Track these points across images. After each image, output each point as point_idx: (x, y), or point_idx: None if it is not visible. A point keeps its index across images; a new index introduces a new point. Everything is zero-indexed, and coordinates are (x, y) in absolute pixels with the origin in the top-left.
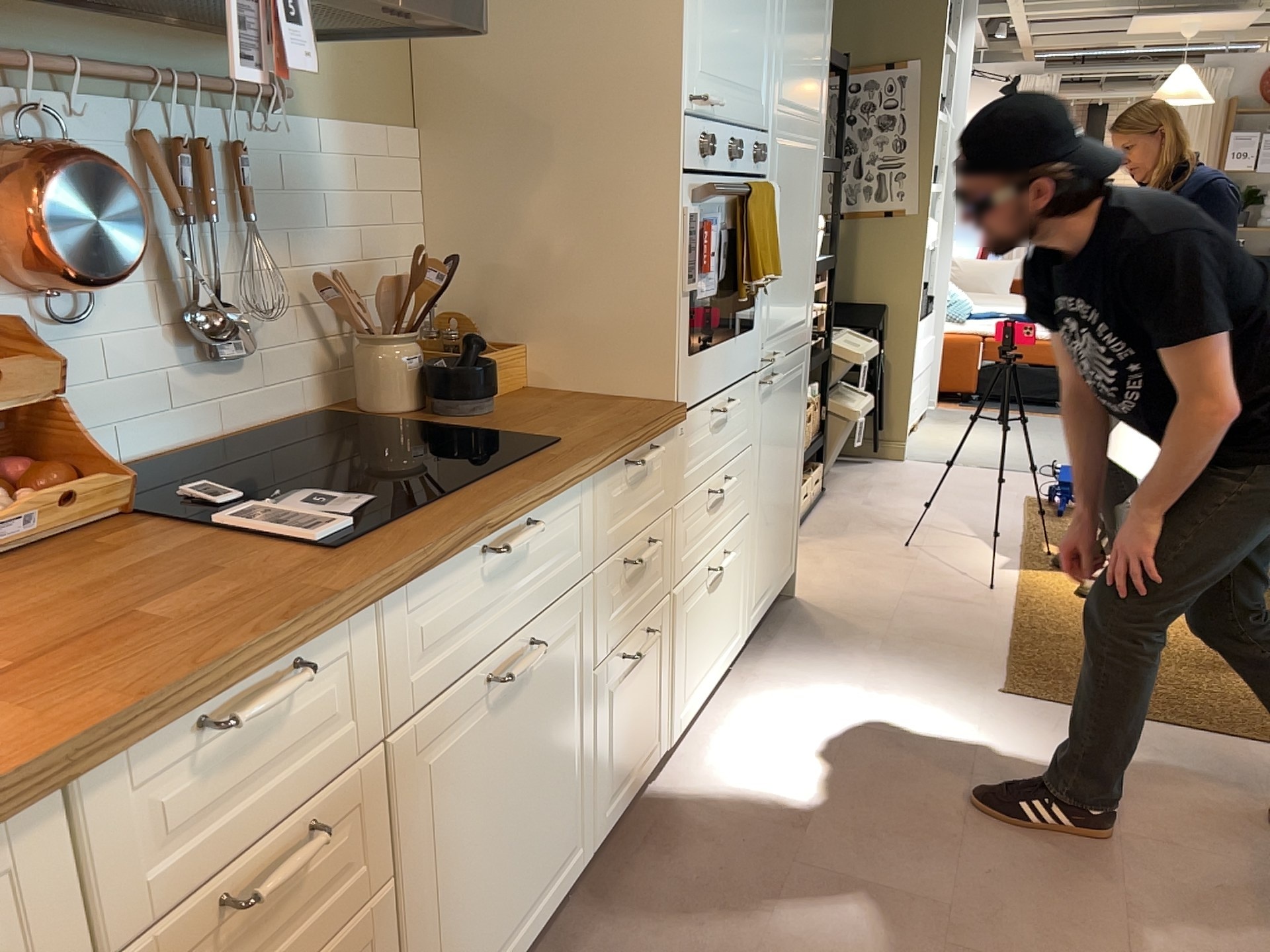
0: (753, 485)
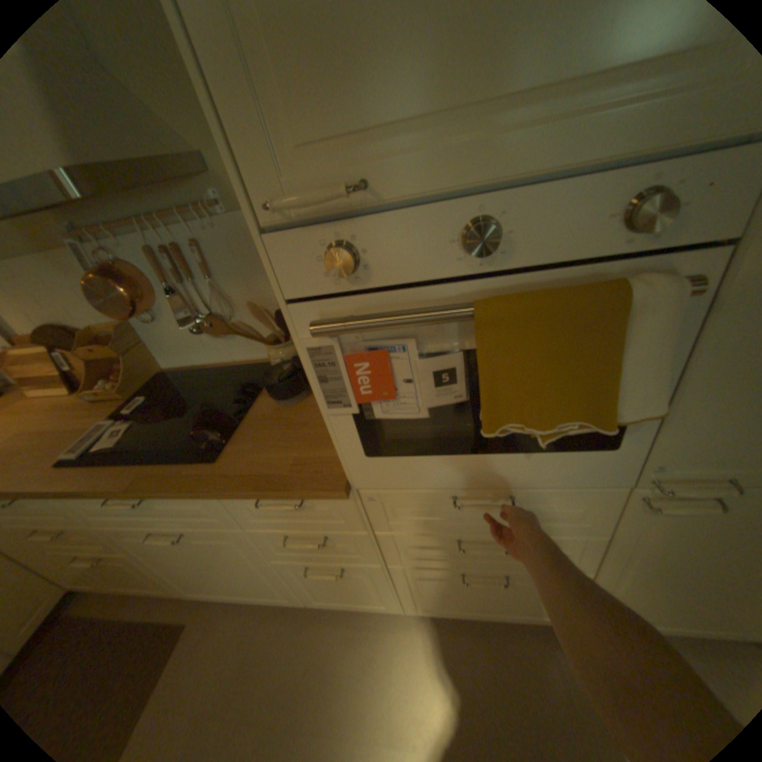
0: (607, 562)
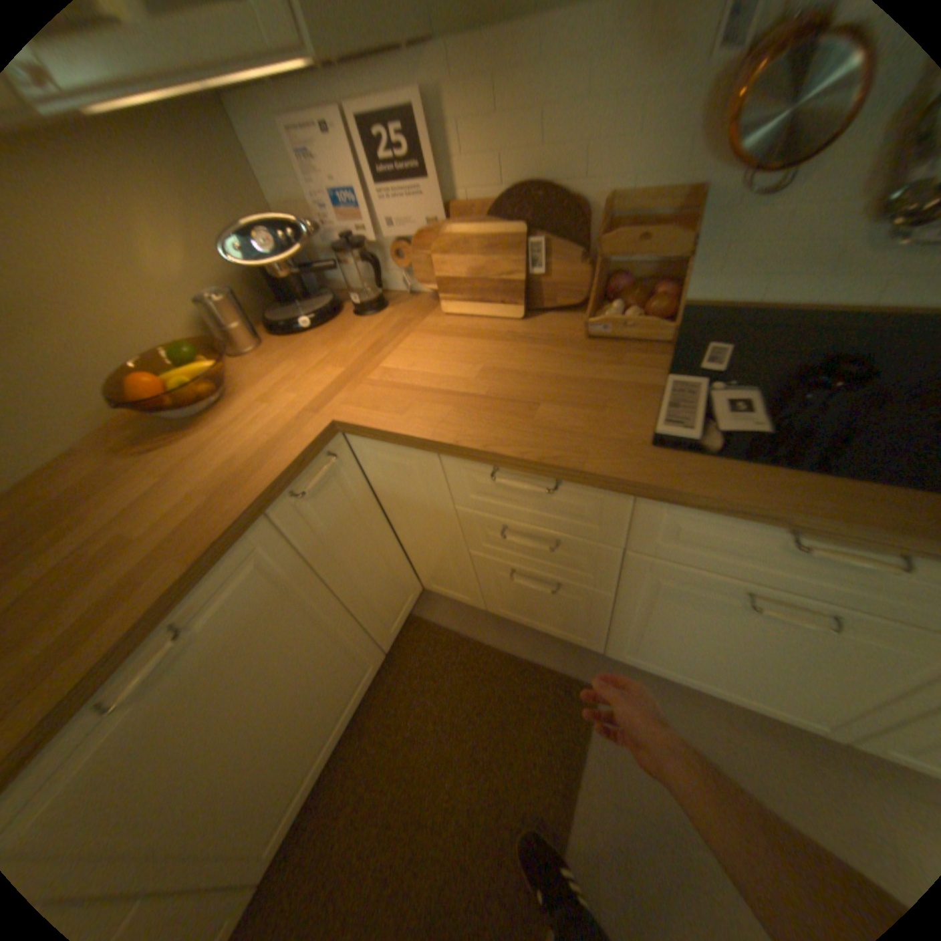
0: None
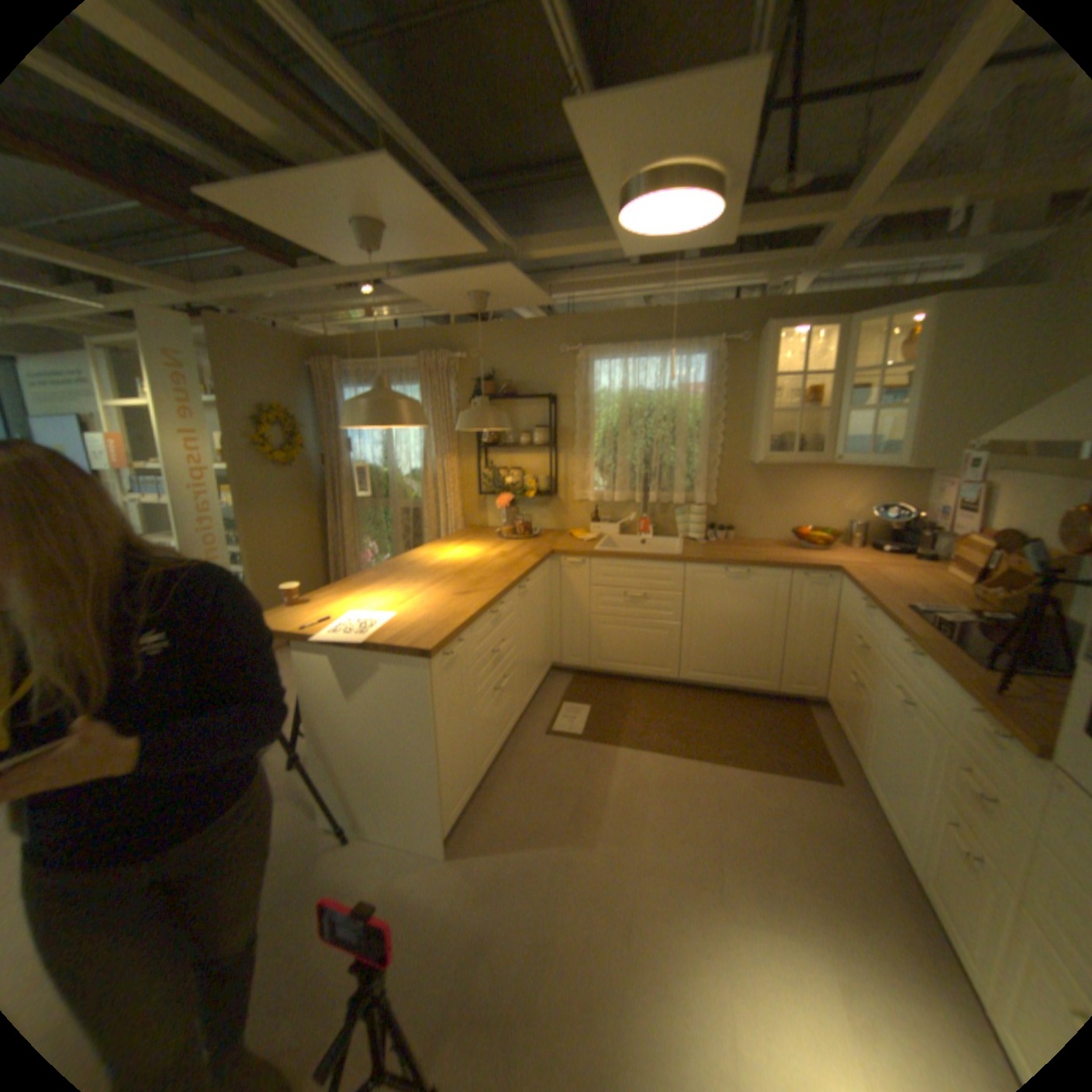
0: None
